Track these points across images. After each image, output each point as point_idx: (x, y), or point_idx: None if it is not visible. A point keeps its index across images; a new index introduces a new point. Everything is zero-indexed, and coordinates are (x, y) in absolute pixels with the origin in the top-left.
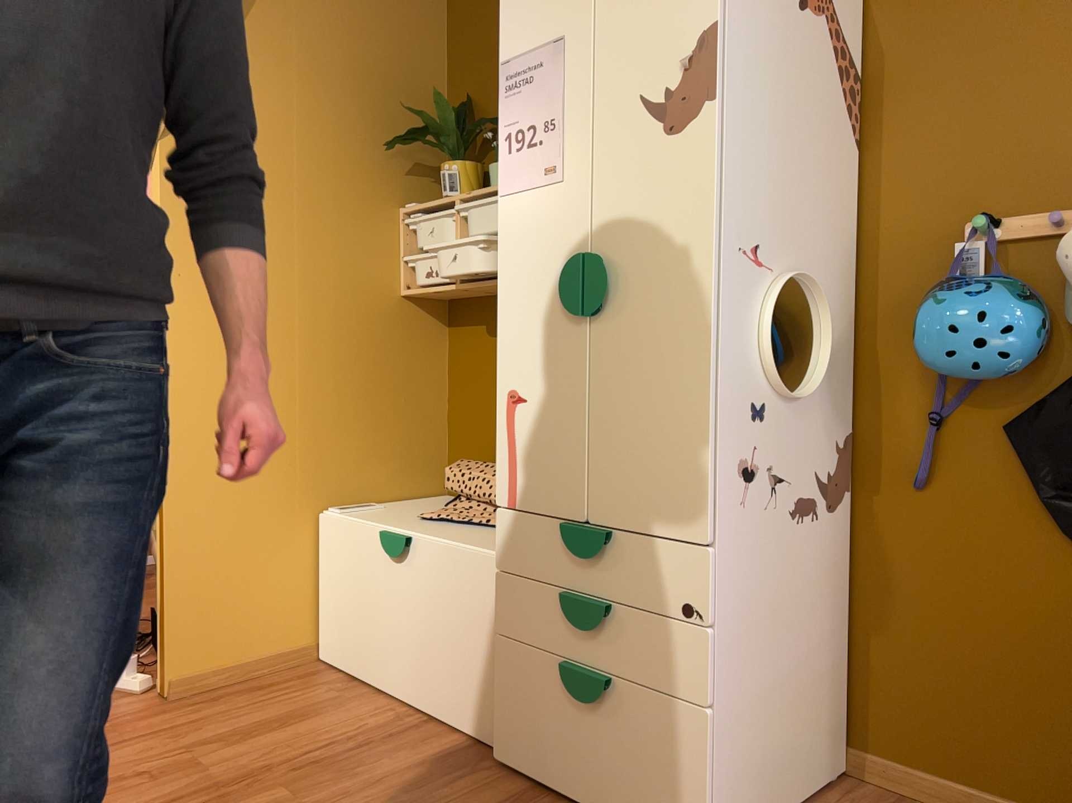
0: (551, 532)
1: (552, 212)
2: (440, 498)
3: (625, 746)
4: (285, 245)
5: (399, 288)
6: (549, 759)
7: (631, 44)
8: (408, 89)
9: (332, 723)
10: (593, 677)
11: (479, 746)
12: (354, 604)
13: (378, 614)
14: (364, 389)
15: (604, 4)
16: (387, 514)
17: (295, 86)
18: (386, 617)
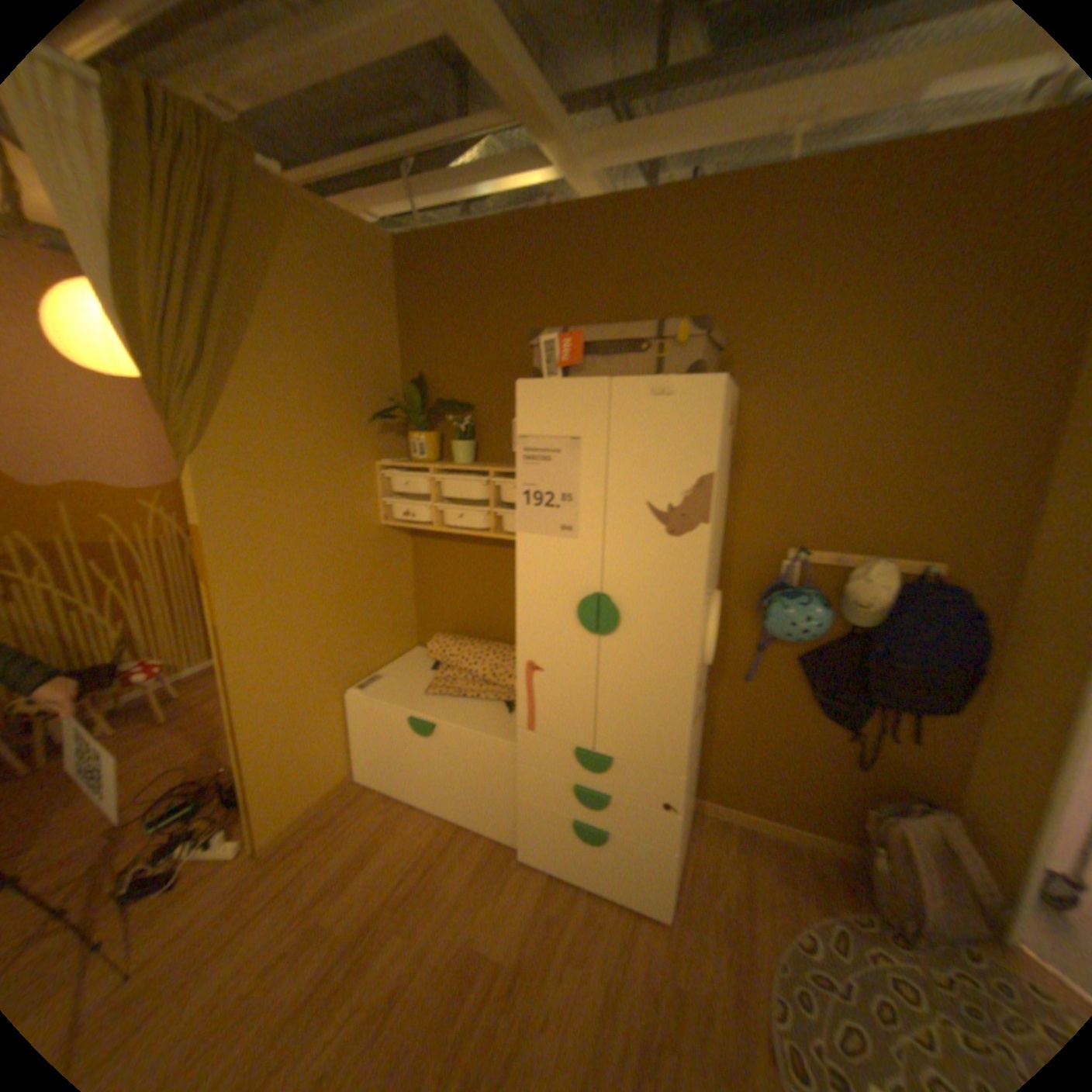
0: (564, 750)
1: (567, 557)
2: (417, 651)
3: (618, 865)
4: (301, 514)
5: (381, 521)
6: (561, 865)
7: (641, 463)
8: (374, 367)
9: (397, 850)
10: (599, 833)
11: (501, 845)
12: (385, 754)
13: (410, 763)
14: (365, 599)
15: (618, 426)
16: (399, 689)
17: (293, 382)
18: (416, 766)
